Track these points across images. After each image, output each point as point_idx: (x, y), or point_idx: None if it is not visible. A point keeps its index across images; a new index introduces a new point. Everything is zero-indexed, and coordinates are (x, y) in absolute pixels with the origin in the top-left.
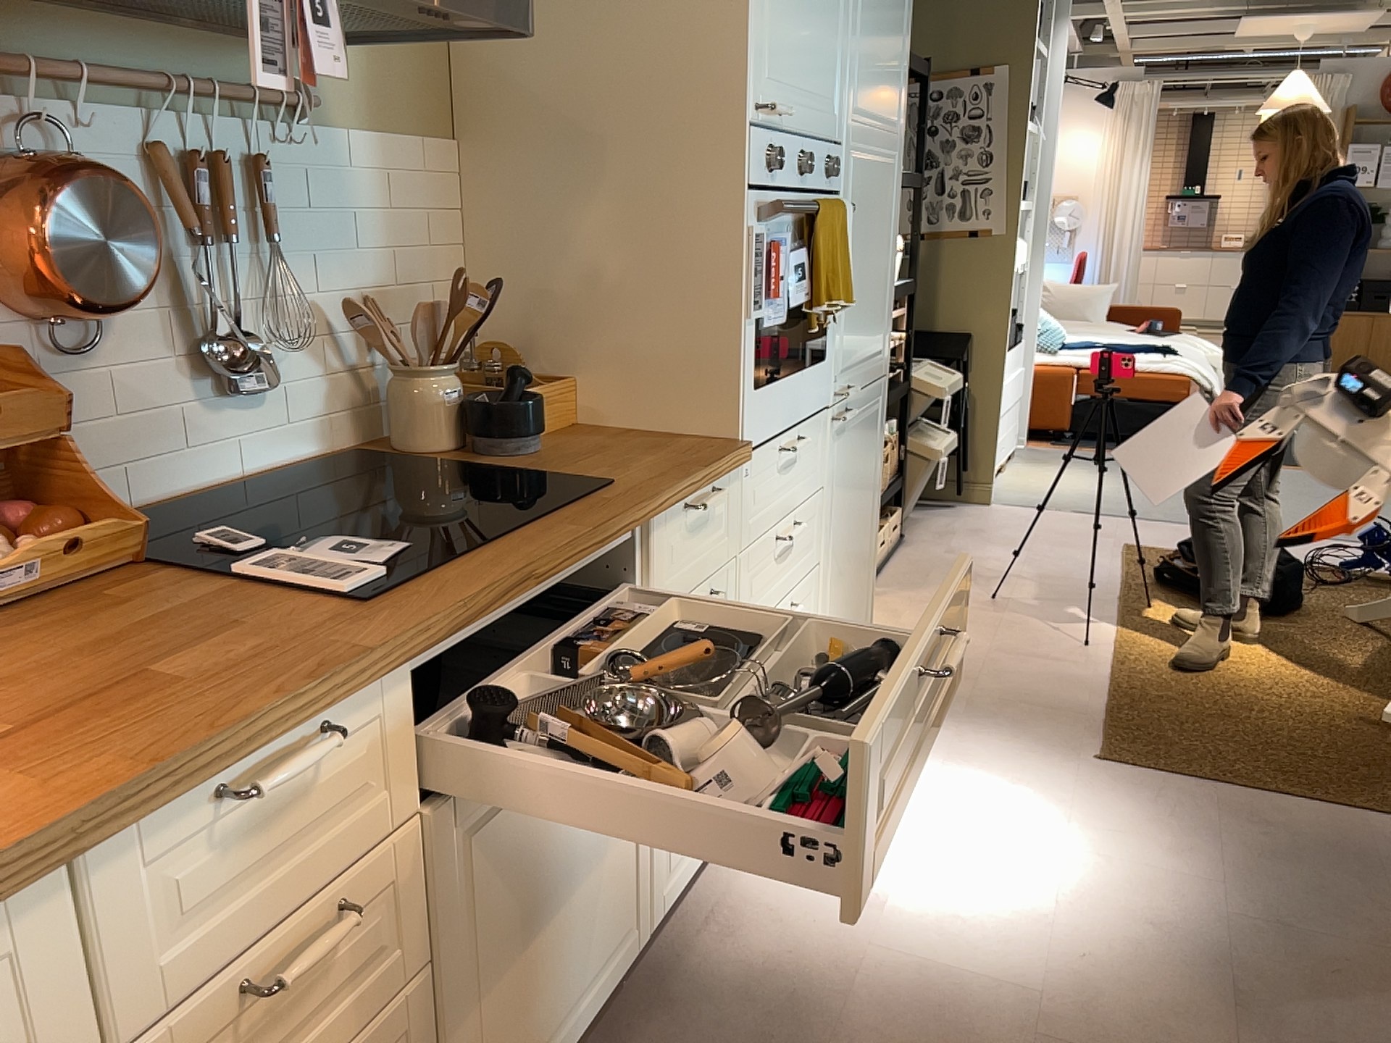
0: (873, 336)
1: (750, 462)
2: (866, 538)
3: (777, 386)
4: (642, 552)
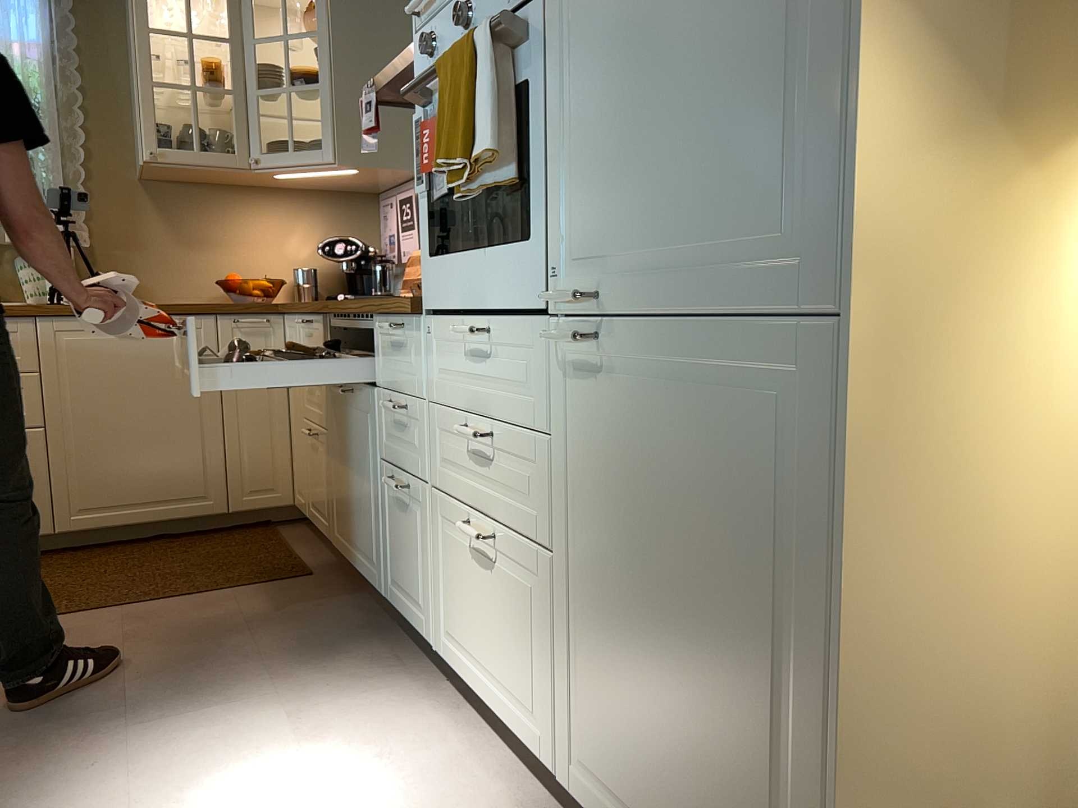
0: (714, 205)
1: (435, 324)
2: (753, 729)
3: (453, 259)
4: (377, 339)
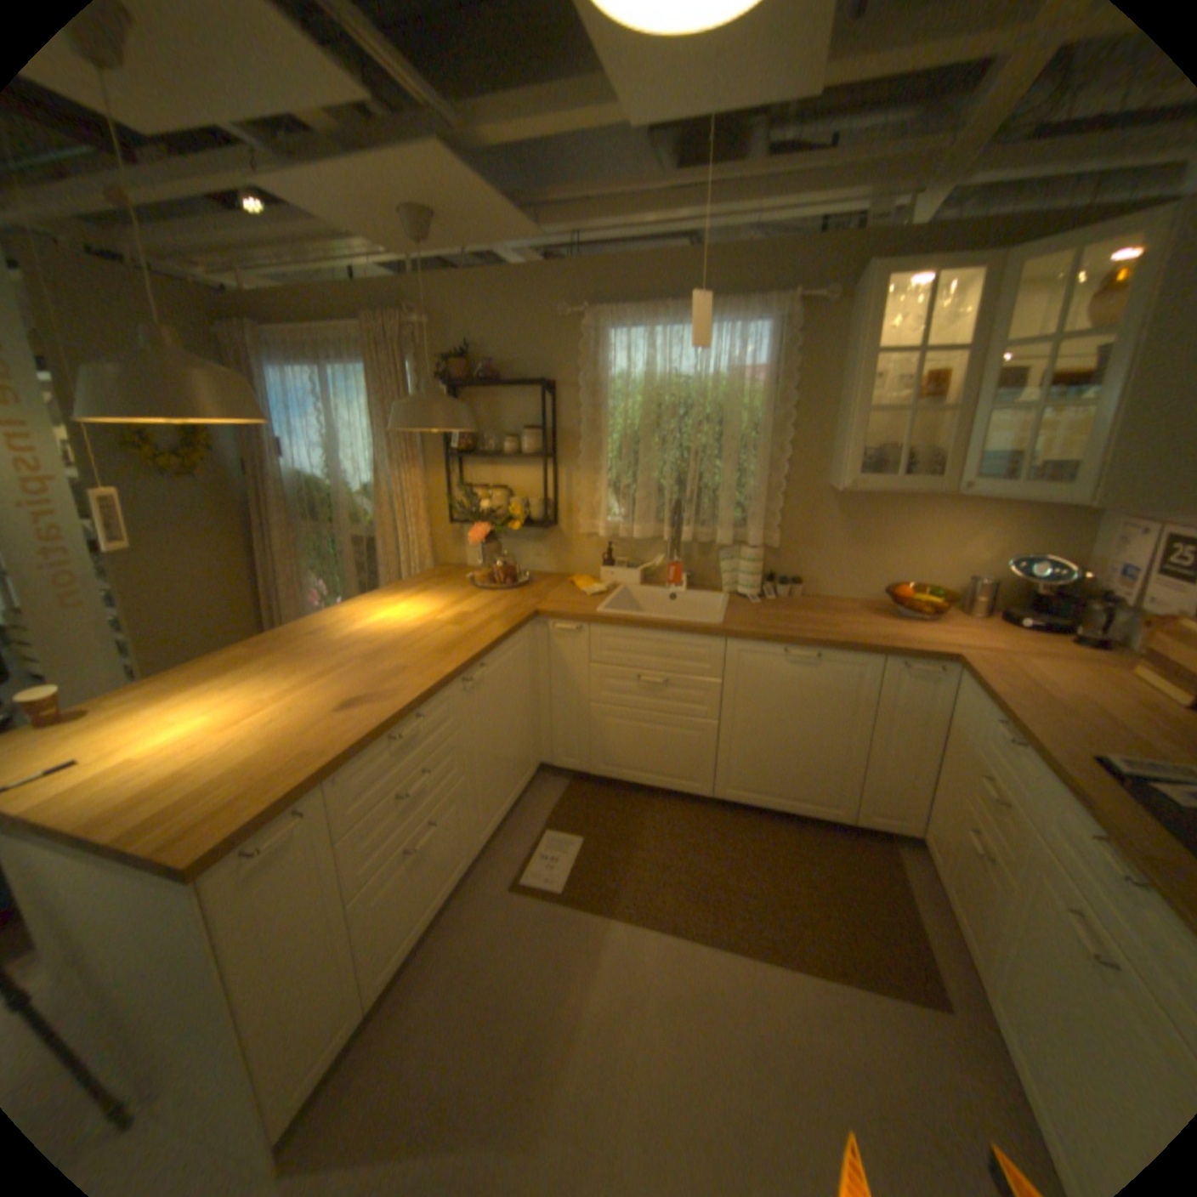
0: None
1: None
2: None
3: None
4: None
